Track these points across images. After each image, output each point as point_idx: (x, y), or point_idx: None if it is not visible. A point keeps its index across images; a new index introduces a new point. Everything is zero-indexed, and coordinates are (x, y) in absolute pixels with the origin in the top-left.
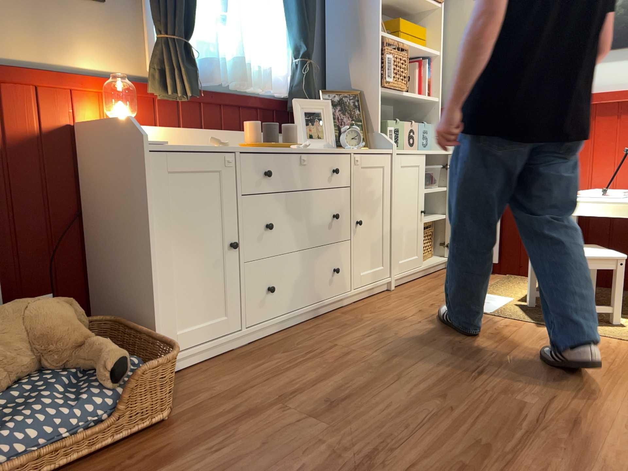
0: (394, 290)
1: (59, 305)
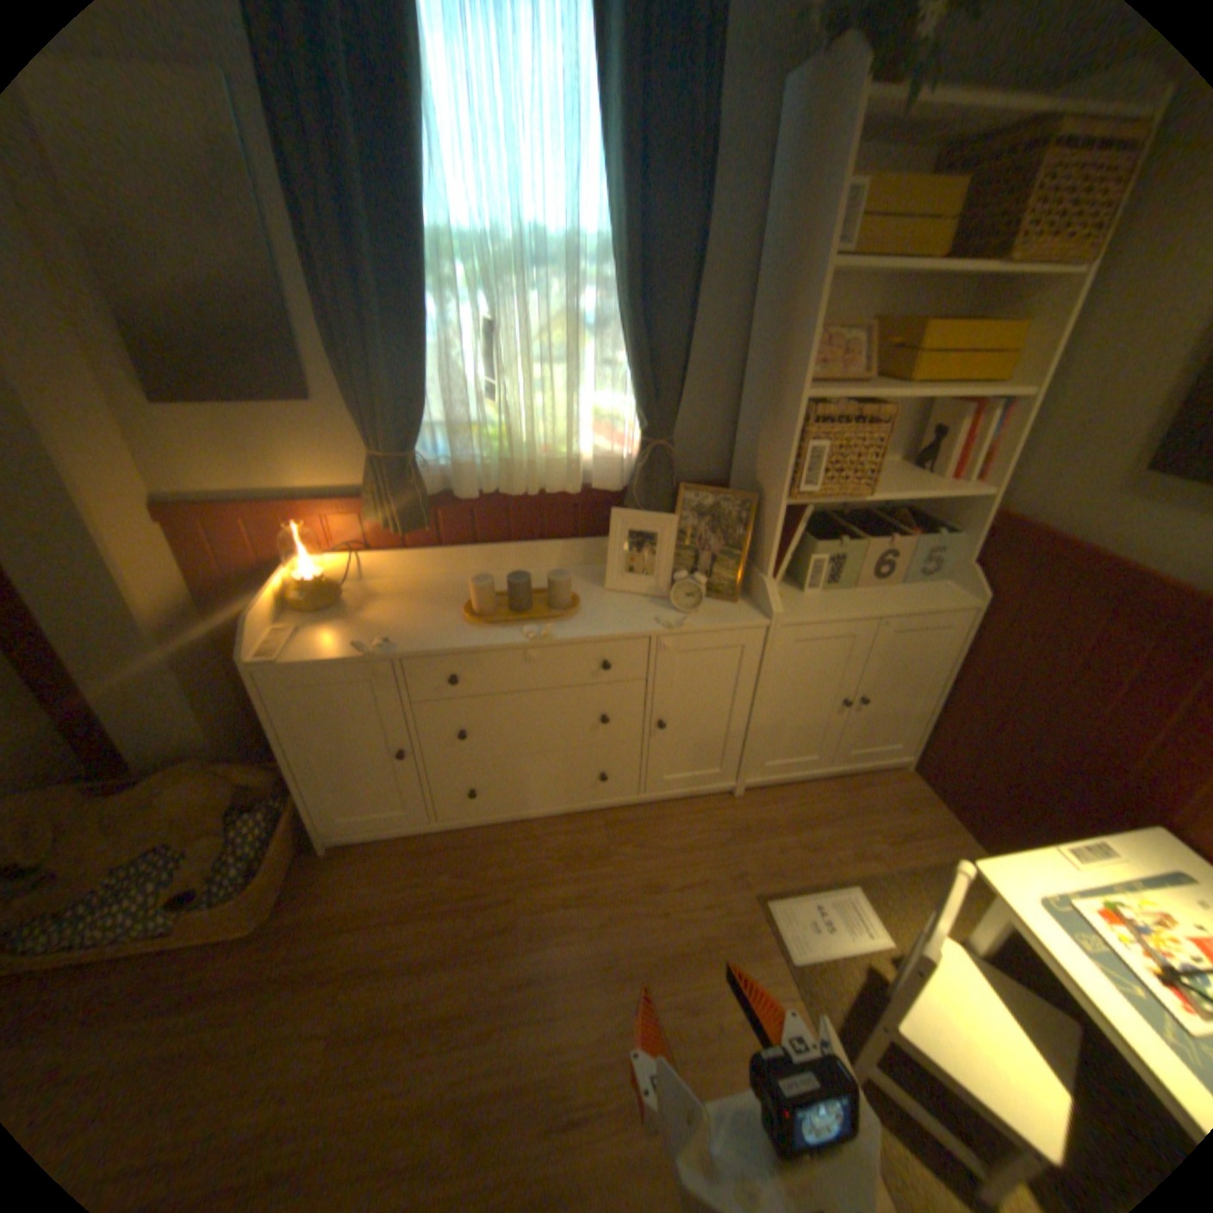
0: (740, 798)
1: (198, 790)
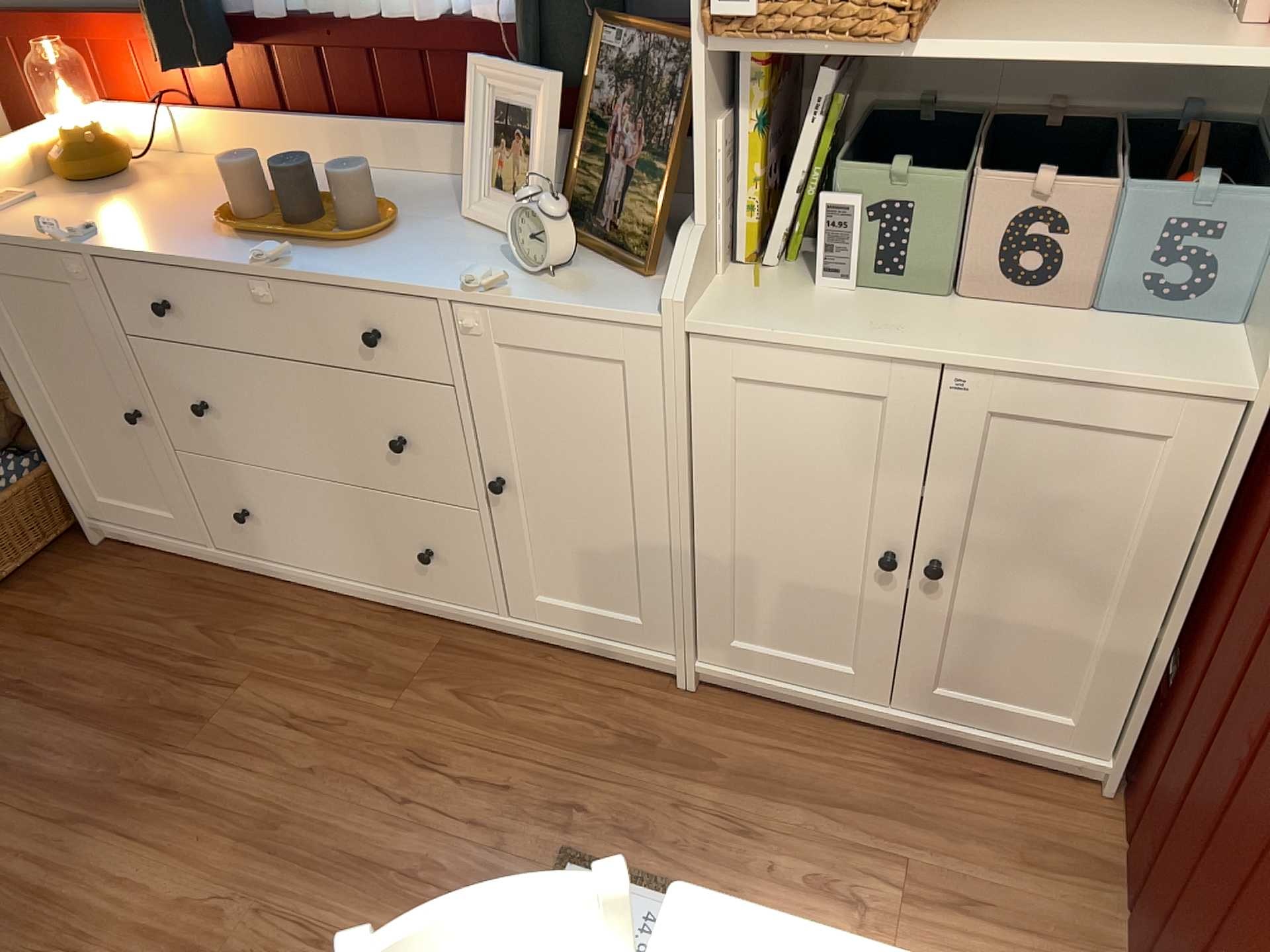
0: (690, 689)
1: None
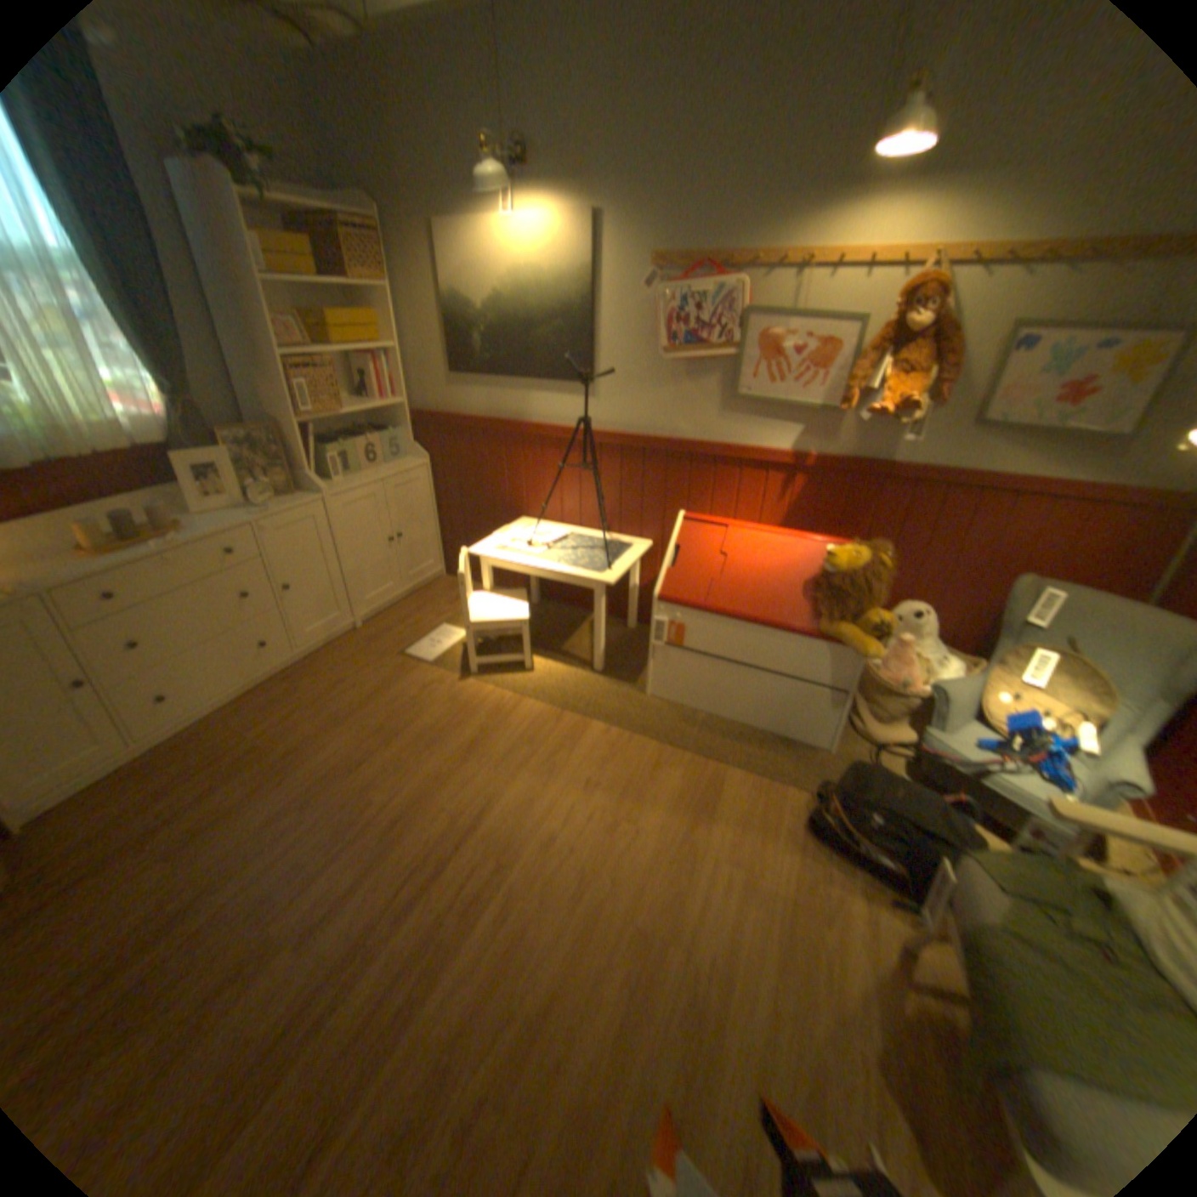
0: (359, 628)
1: None
